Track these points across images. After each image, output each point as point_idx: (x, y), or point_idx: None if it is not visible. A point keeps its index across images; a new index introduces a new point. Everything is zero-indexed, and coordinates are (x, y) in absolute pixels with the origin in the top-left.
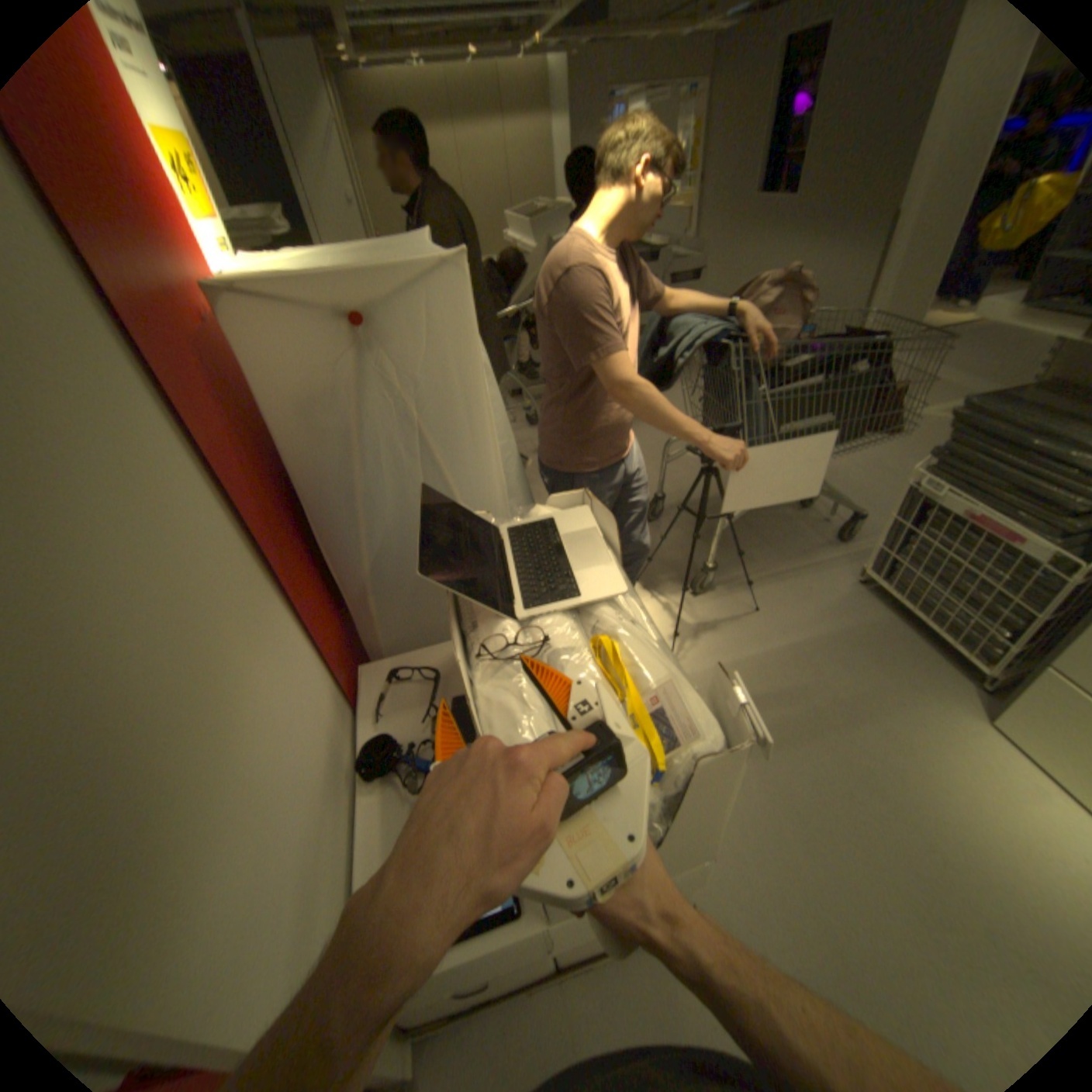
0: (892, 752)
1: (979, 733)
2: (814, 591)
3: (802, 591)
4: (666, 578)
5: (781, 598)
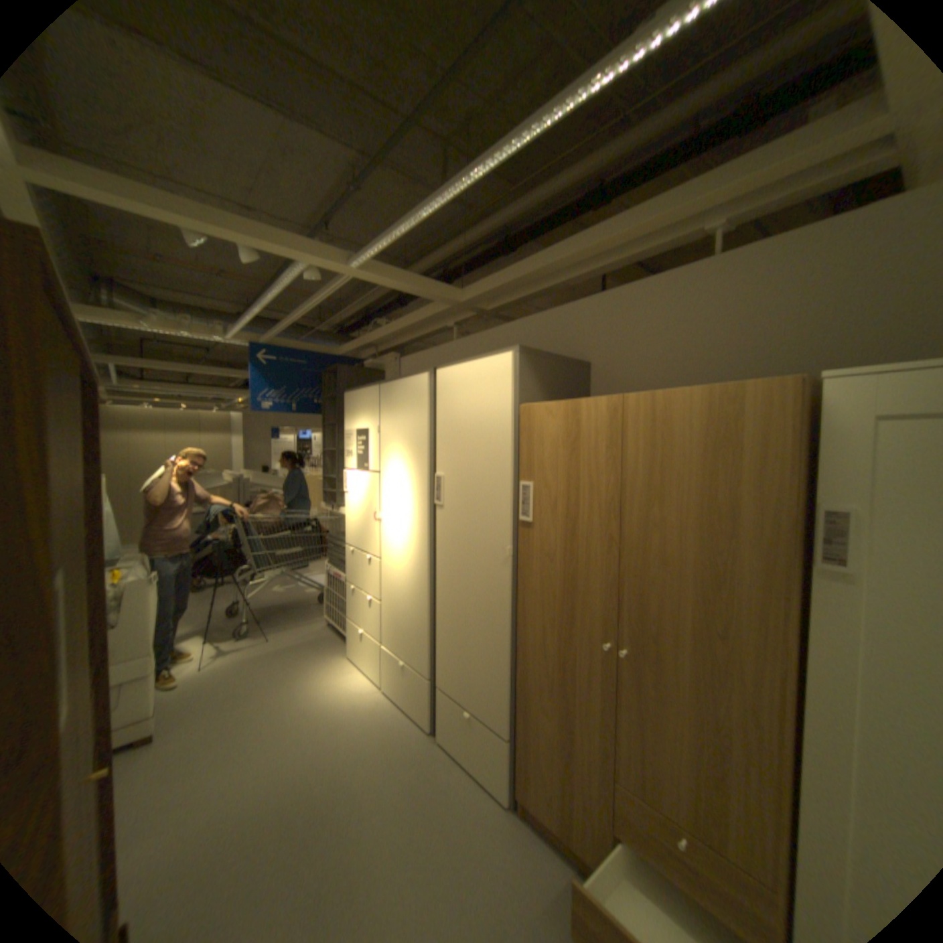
0: (297, 674)
1: (339, 662)
2: (302, 632)
3: (296, 632)
4: (225, 638)
5: (284, 636)
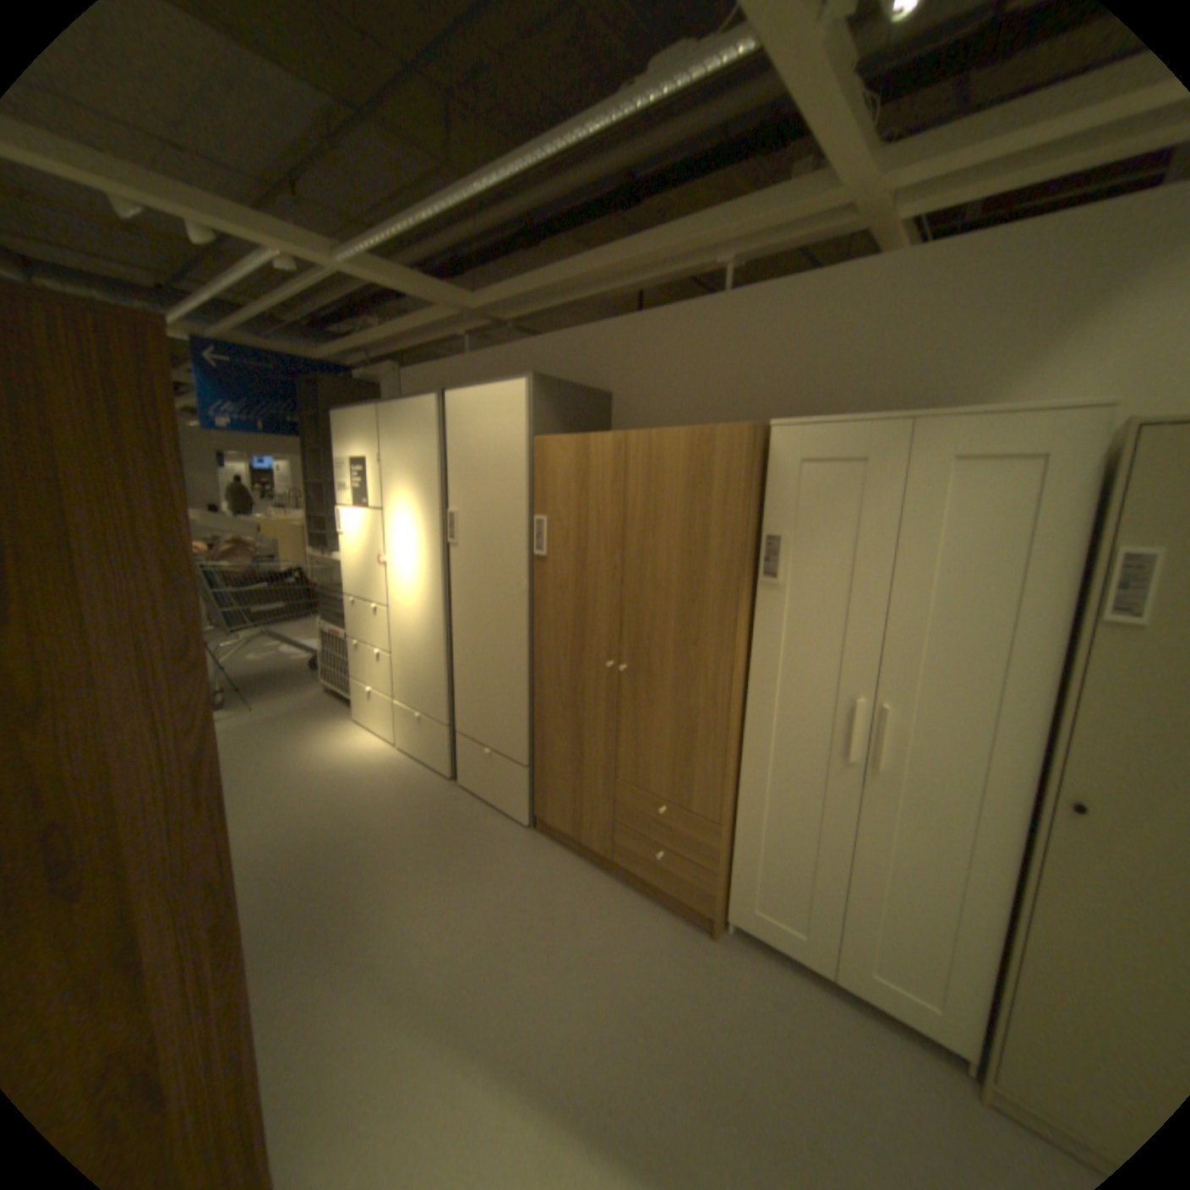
0: (295, 740)
1: (345, 726)
2: (294, 700)
3: (287, 701)
4: None
5: (271, 706)
